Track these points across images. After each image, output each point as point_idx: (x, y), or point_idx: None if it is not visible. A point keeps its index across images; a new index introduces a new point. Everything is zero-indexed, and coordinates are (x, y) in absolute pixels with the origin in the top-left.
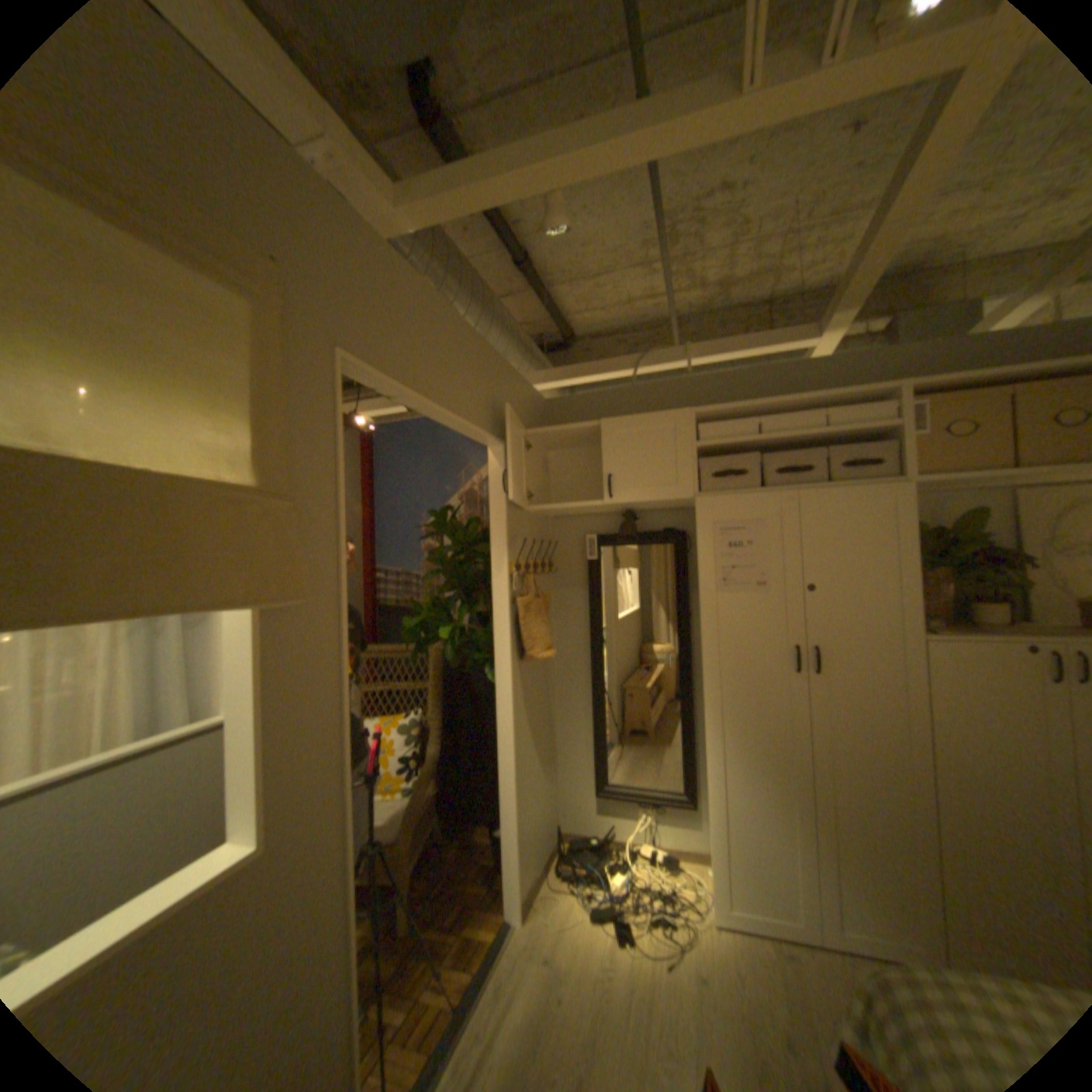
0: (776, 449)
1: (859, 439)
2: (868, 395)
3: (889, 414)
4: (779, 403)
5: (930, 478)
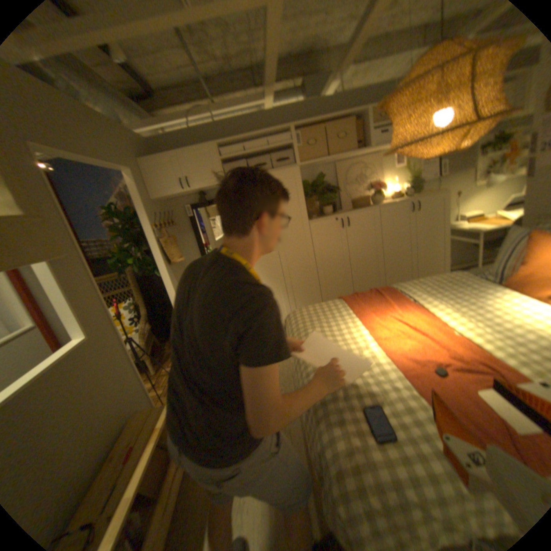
0: (253, 155)
1: (281, 148)
2: (280, 129)
3: (288, 137)
4: (248, 135)
5: (303, 163)
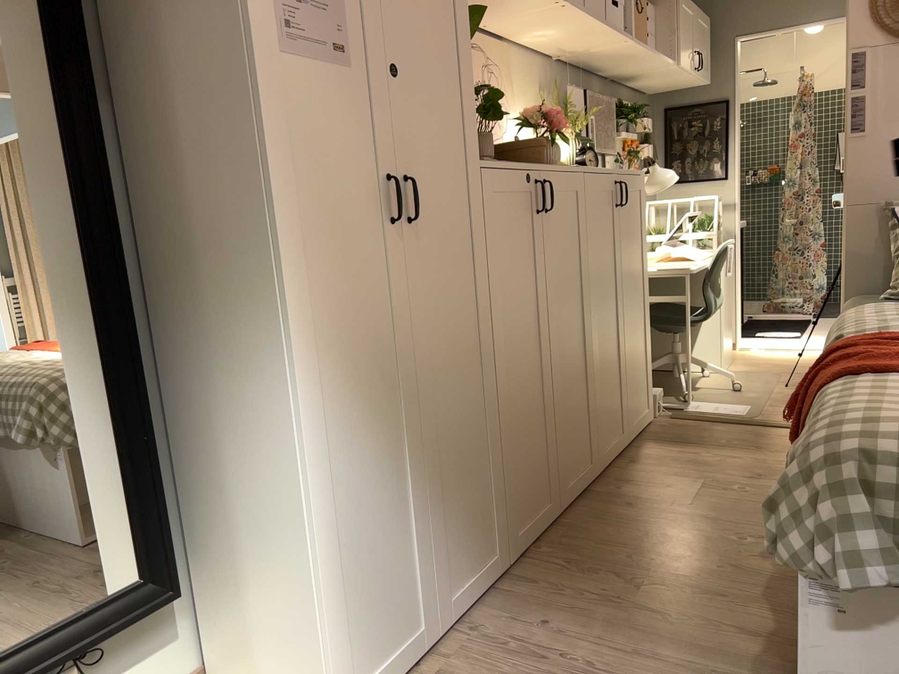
0: None
1: None
2: None
3: None
4: None
5: None
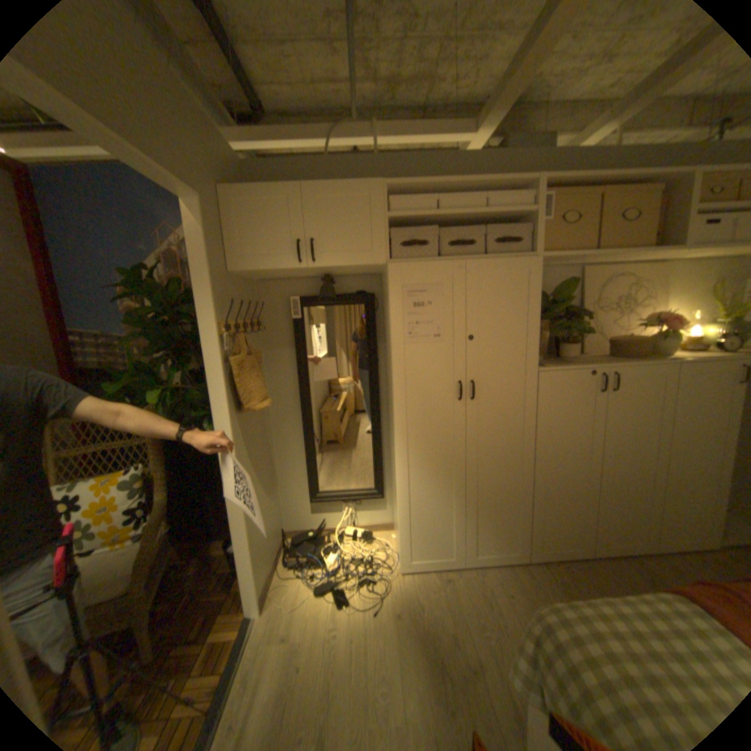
0: (447, 225)
1: (505, 221)
2: (517, 183)
3: (530, 200)
4: (455, 182)
5: (551, 254)
